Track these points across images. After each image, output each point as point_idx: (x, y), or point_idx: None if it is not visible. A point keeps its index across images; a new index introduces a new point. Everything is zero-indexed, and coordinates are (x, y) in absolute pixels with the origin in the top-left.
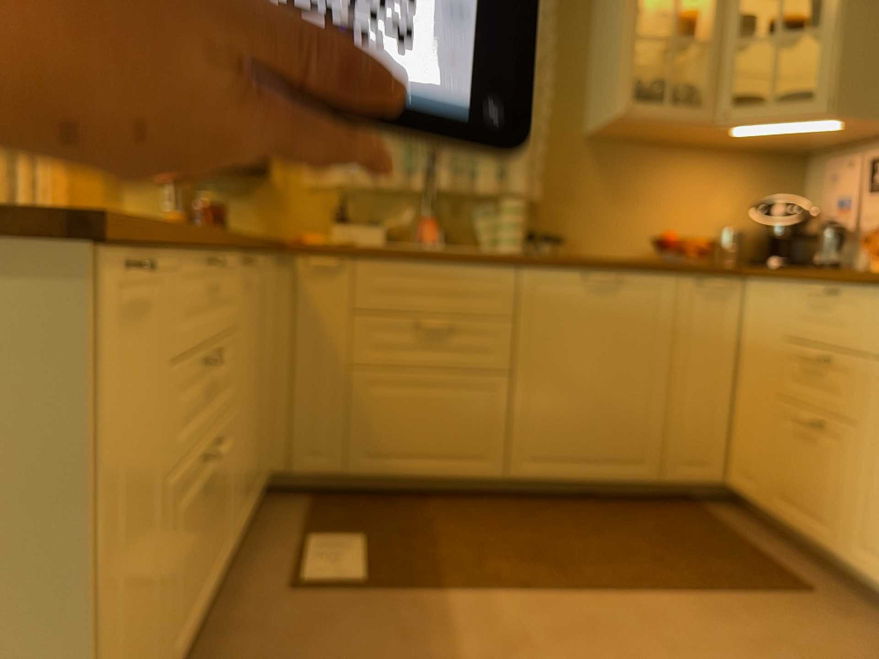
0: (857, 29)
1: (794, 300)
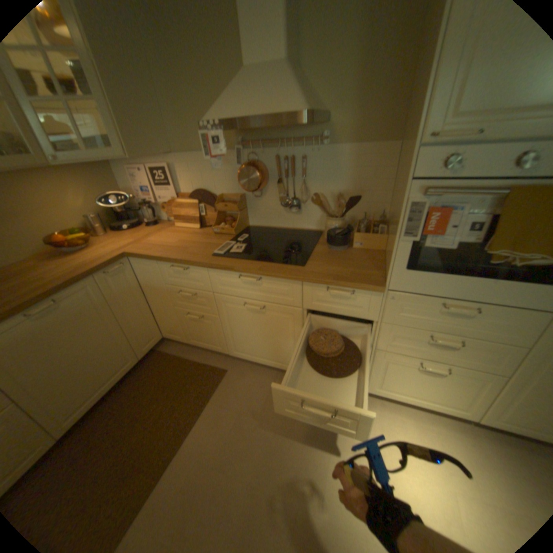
0: (114, 101)
1: (162, 268)
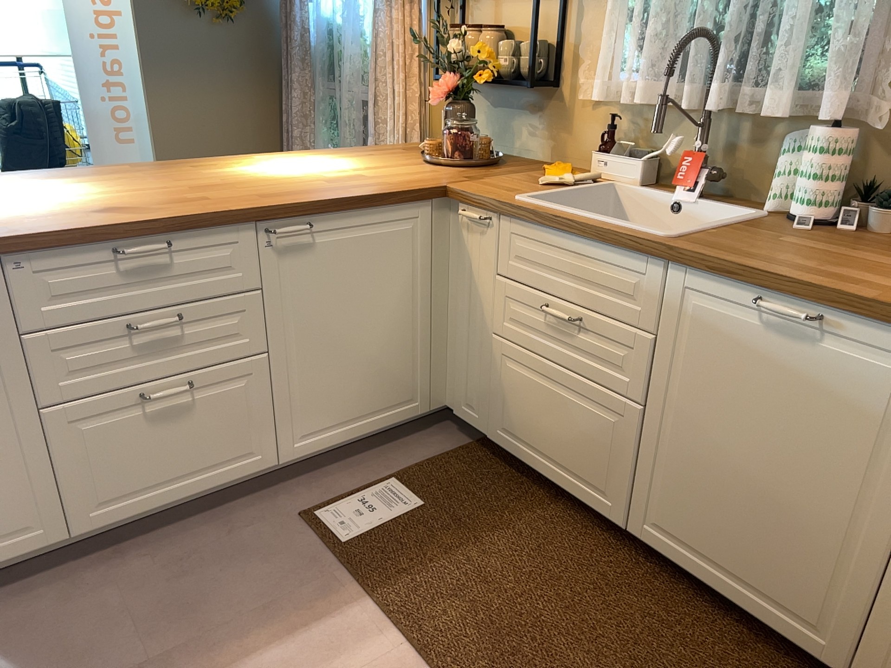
0: None
1: None
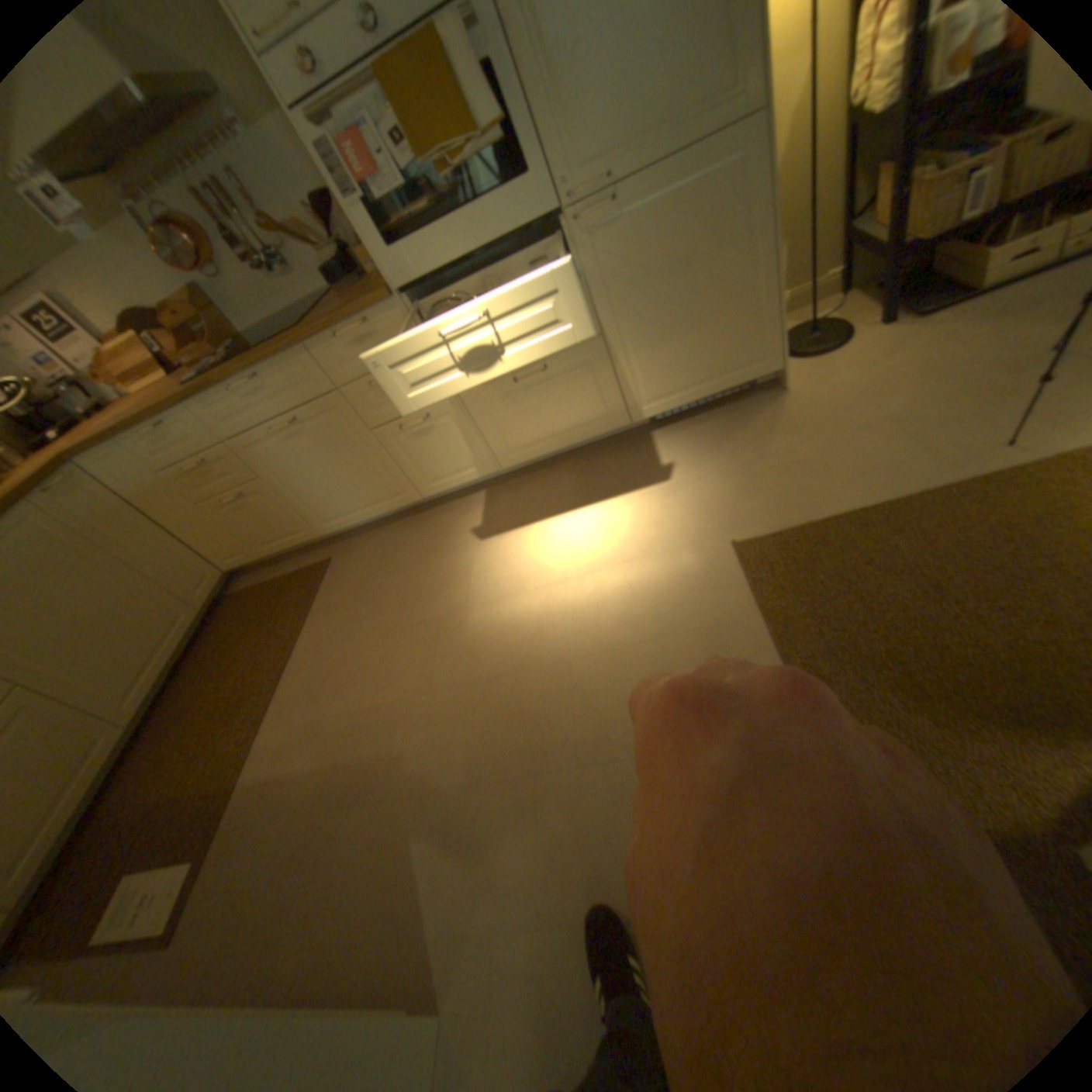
0: None
1: (133, 449)
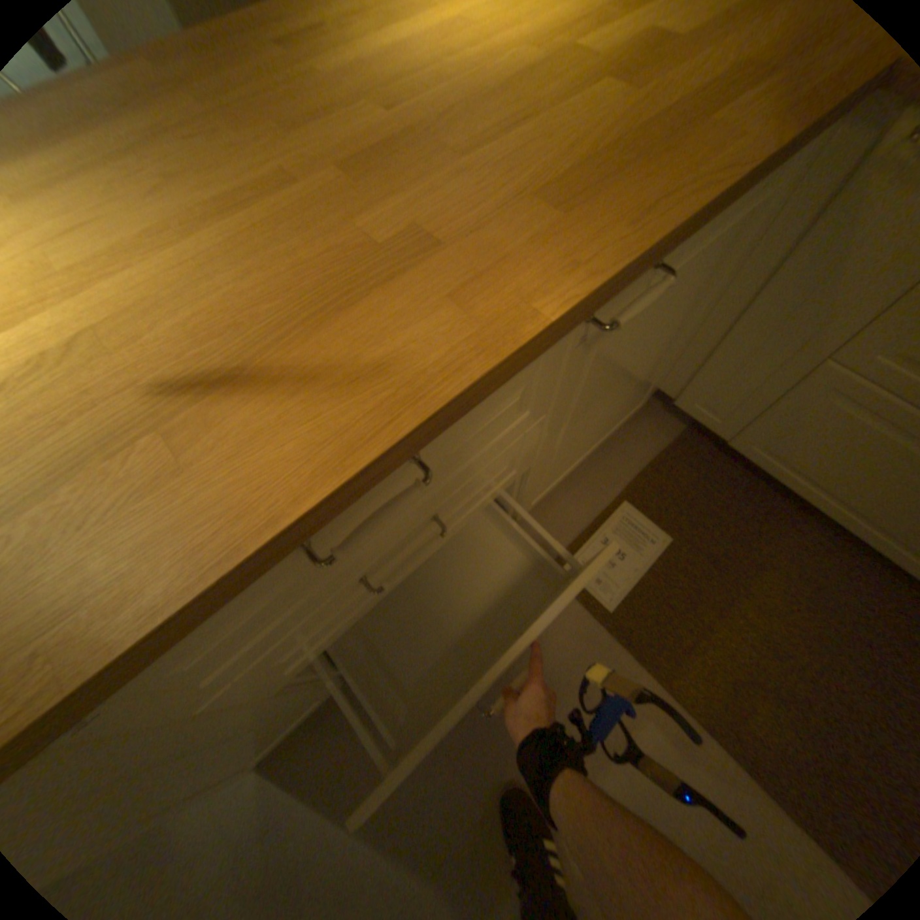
0: None
1: None
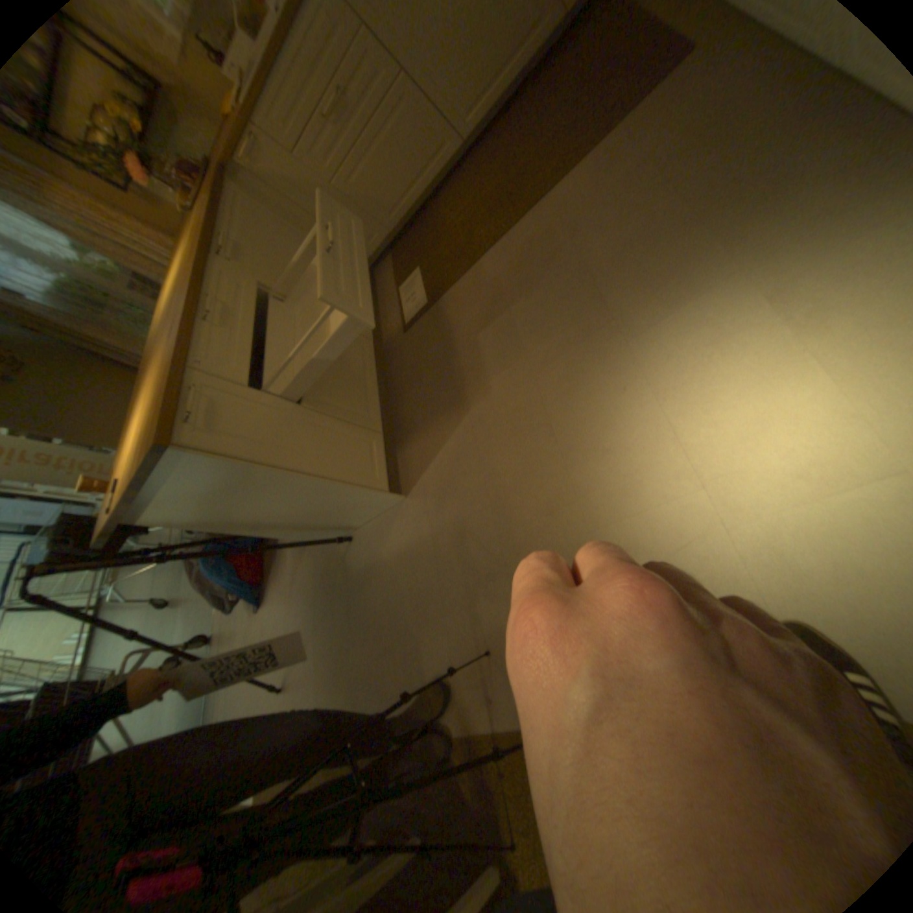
0: None
1: None
